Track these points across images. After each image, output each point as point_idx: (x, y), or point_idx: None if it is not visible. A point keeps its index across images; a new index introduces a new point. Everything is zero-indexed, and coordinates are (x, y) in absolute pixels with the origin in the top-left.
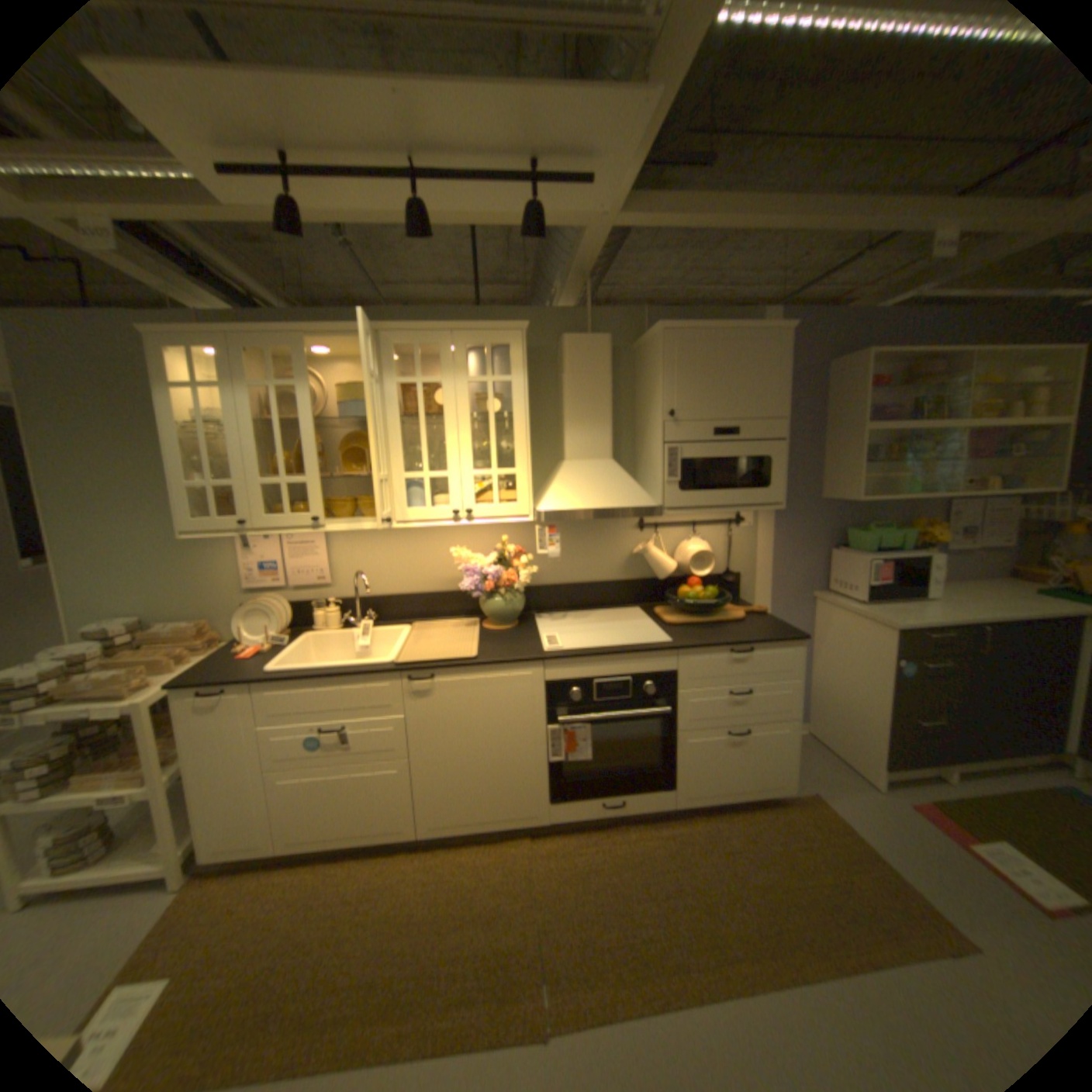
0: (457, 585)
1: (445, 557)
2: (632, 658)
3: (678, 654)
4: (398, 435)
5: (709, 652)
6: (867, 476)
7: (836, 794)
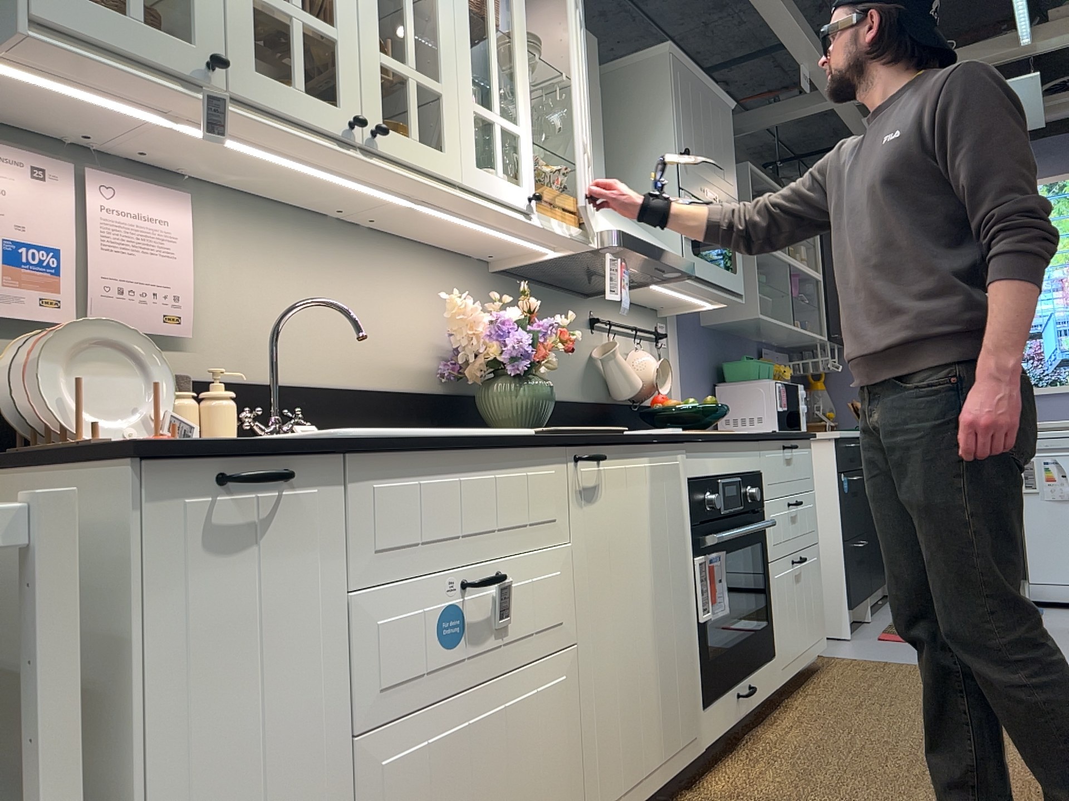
0: (409, 381)
1: (404, 317)
2: (738, 448)
3: (761, 446)
4: (467, 32)
5: (775, 446)
6: (752, 296)
7: (826, 650)
